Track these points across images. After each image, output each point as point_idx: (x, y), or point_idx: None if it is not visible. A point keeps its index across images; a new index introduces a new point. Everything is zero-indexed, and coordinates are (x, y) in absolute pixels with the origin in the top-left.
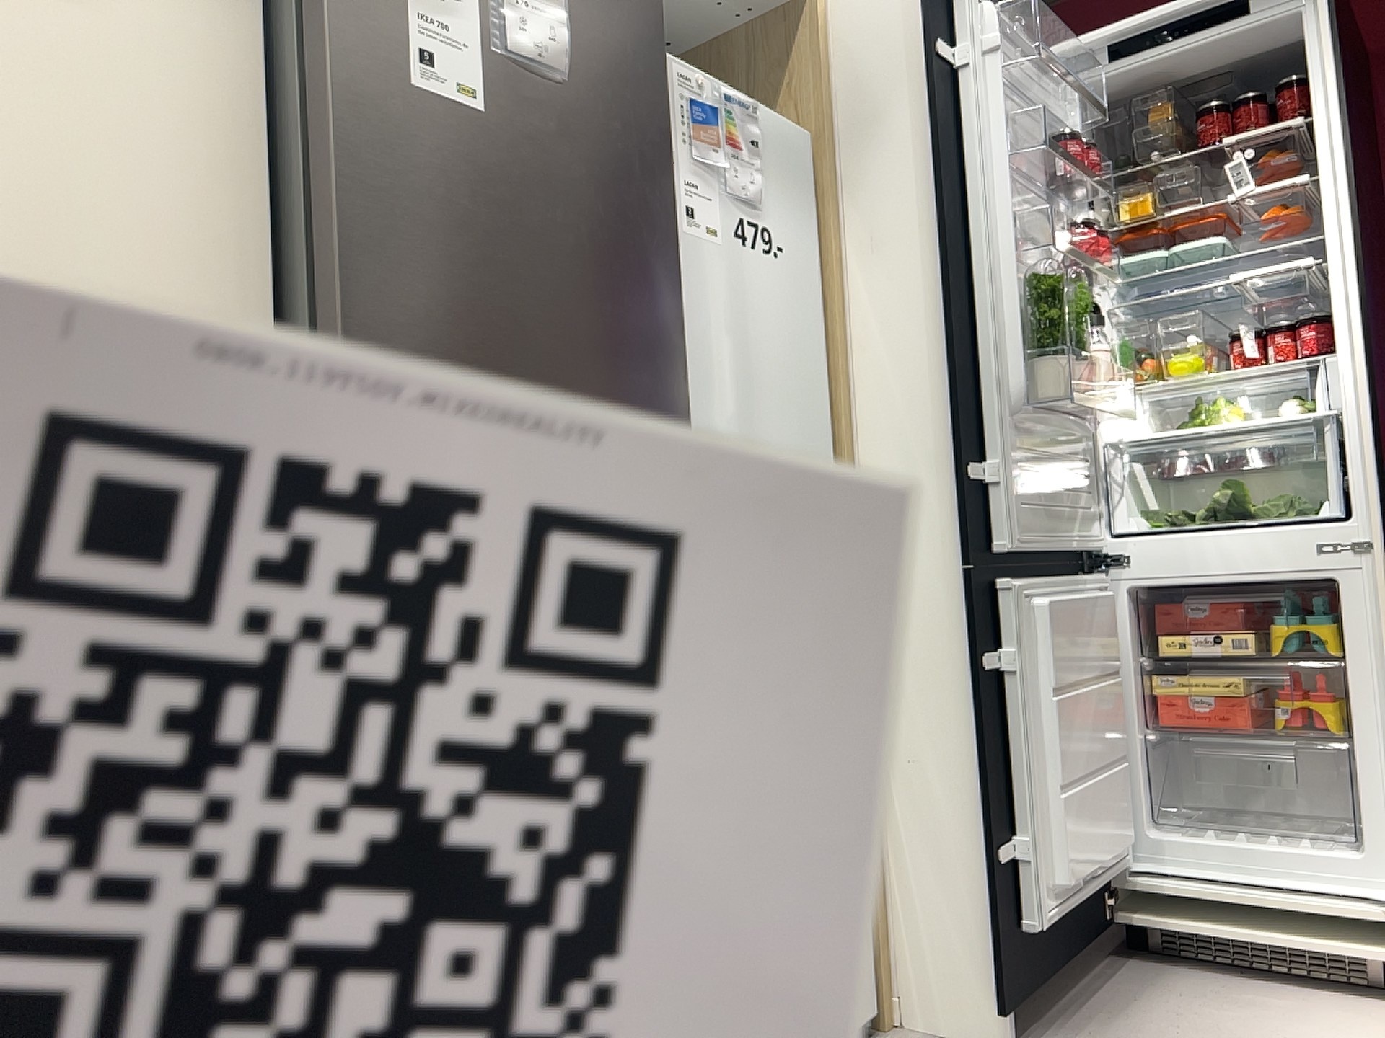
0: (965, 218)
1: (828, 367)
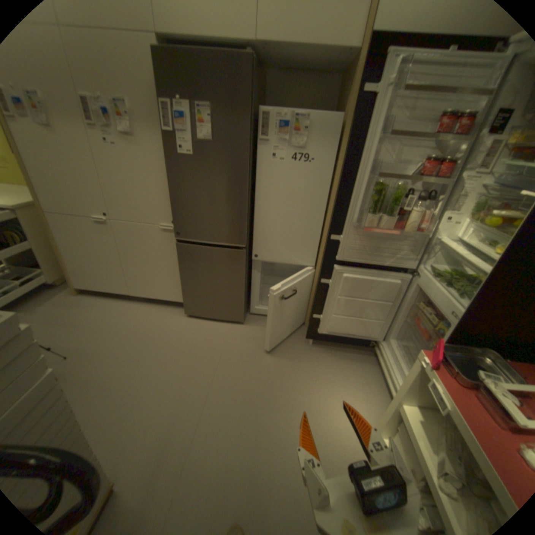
0: (359, 158)
1: (331, 191)
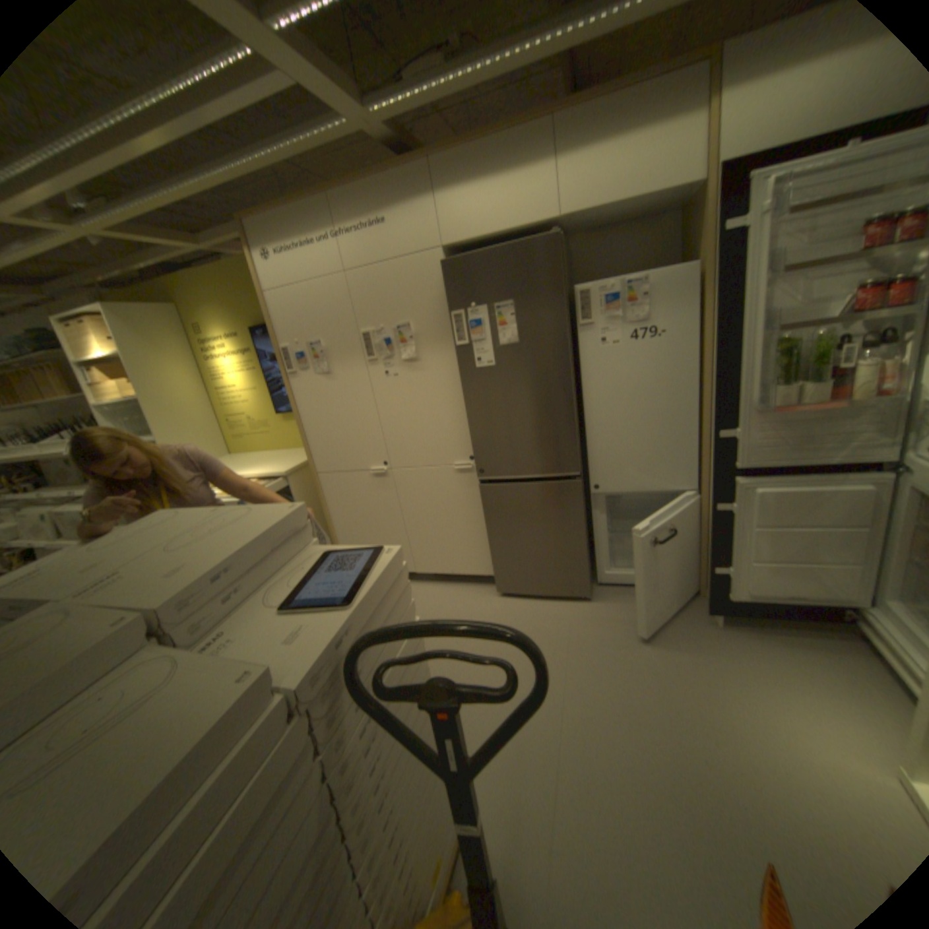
0: (740, 313)
1: (703, 369)
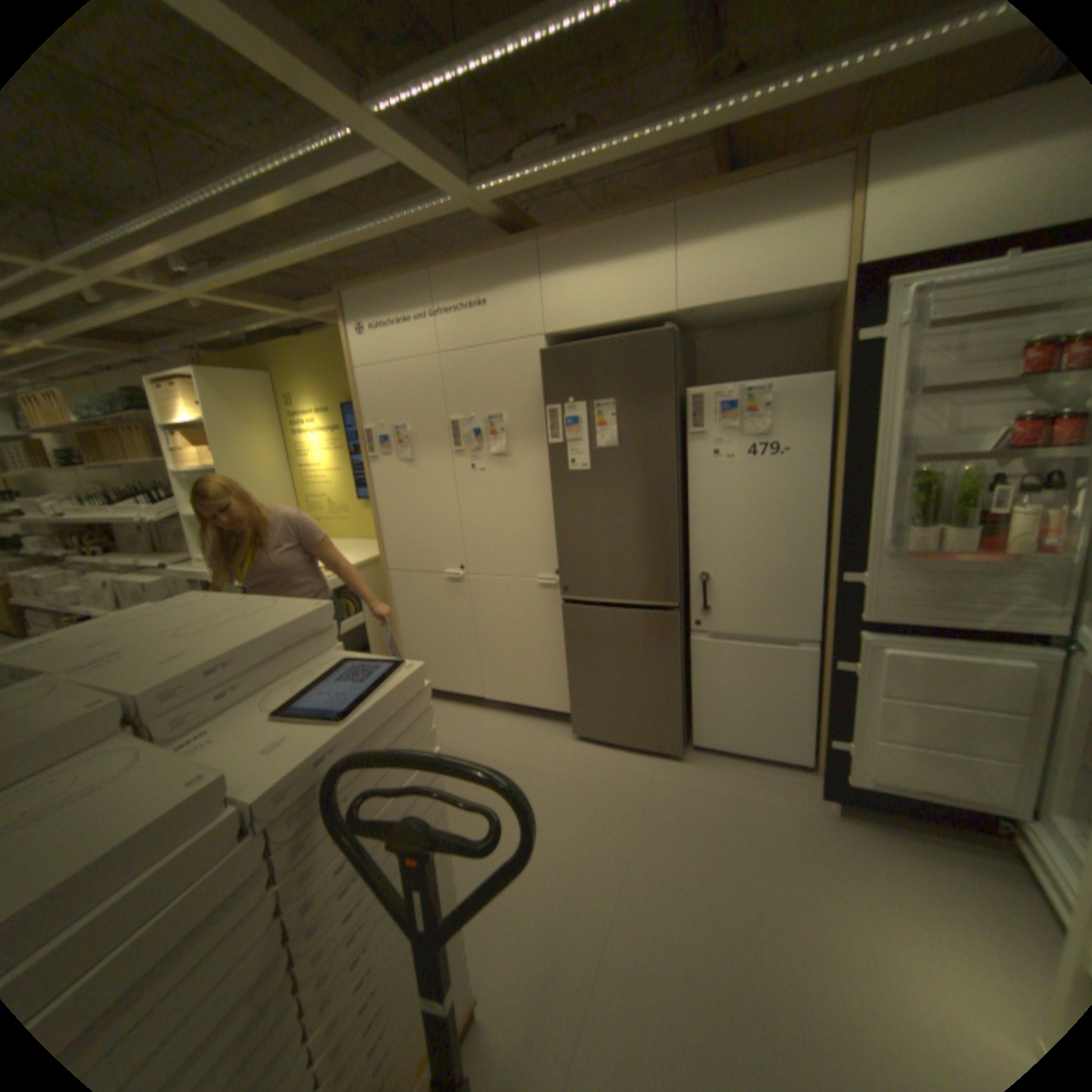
0: (874, 437)
1: (834, 497)
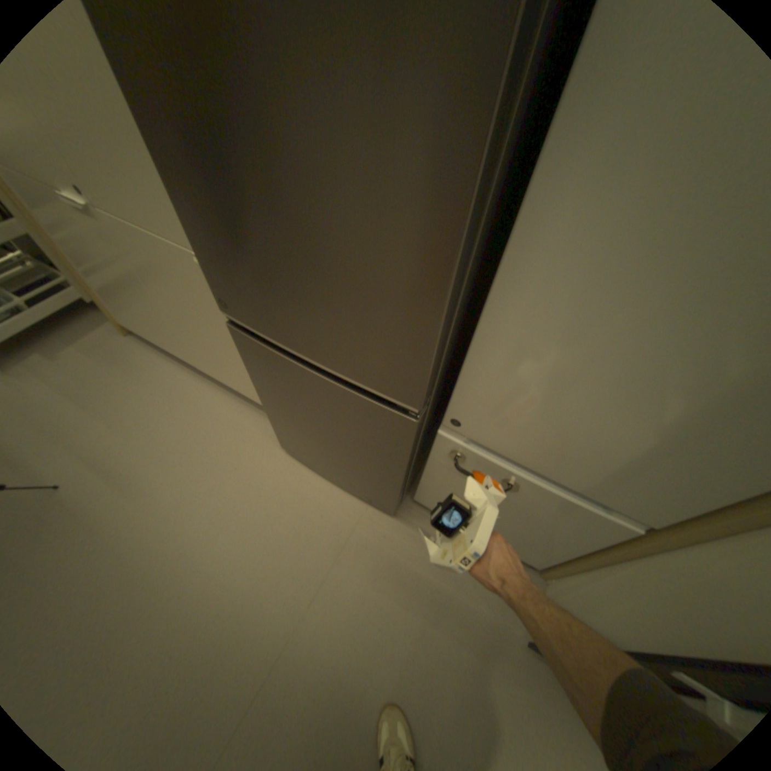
0: None
1: None
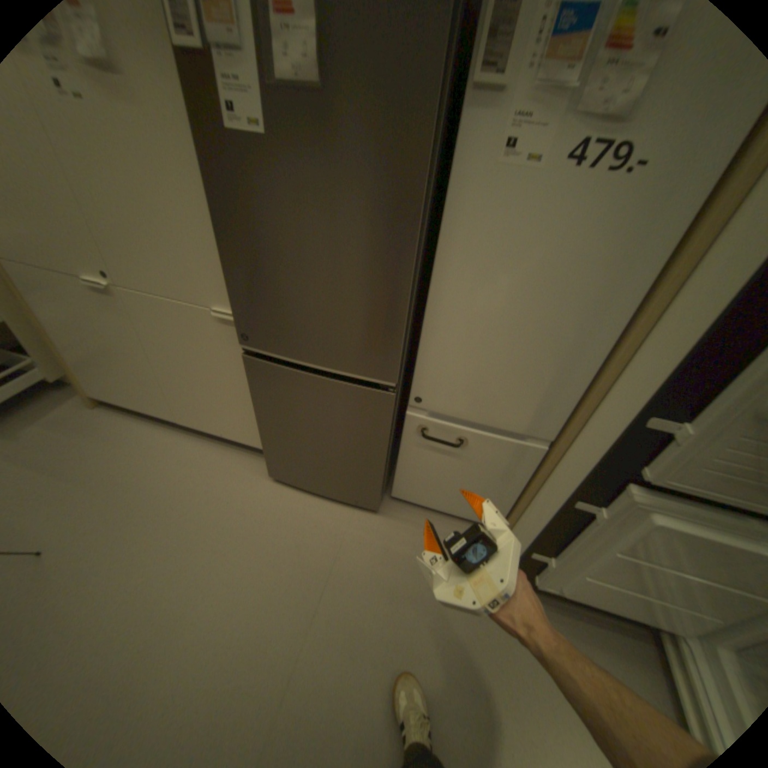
0: None
1: (668, 269)
